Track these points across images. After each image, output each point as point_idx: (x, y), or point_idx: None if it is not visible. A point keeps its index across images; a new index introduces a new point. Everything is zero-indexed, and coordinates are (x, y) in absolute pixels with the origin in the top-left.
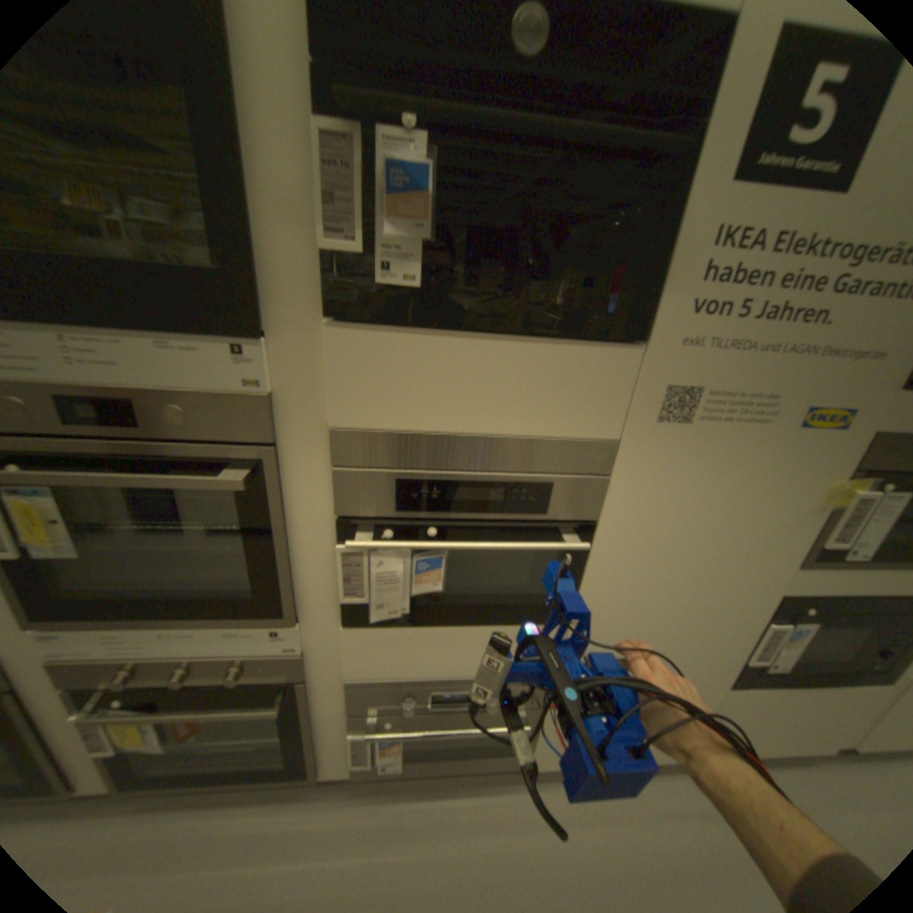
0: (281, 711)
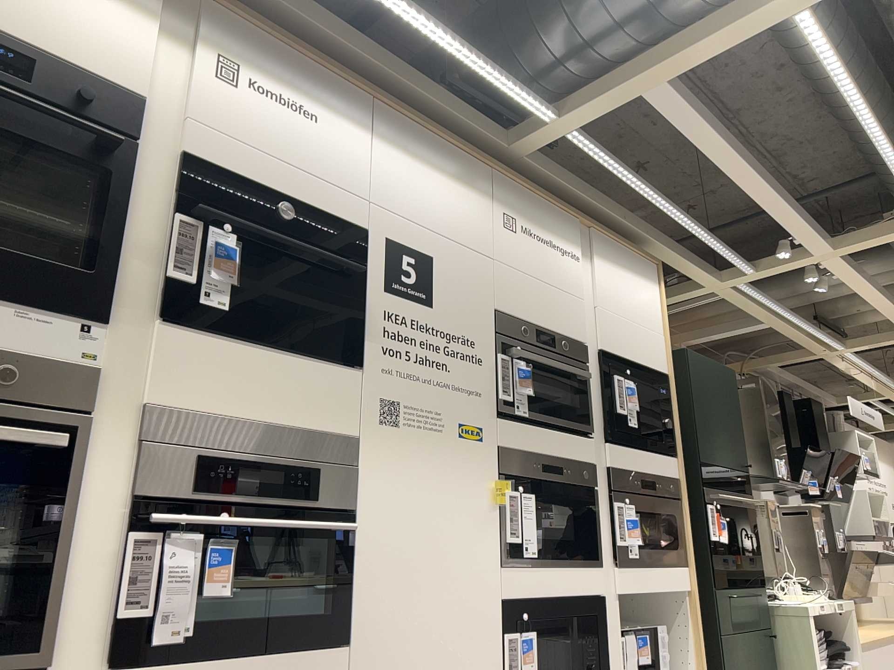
0: None
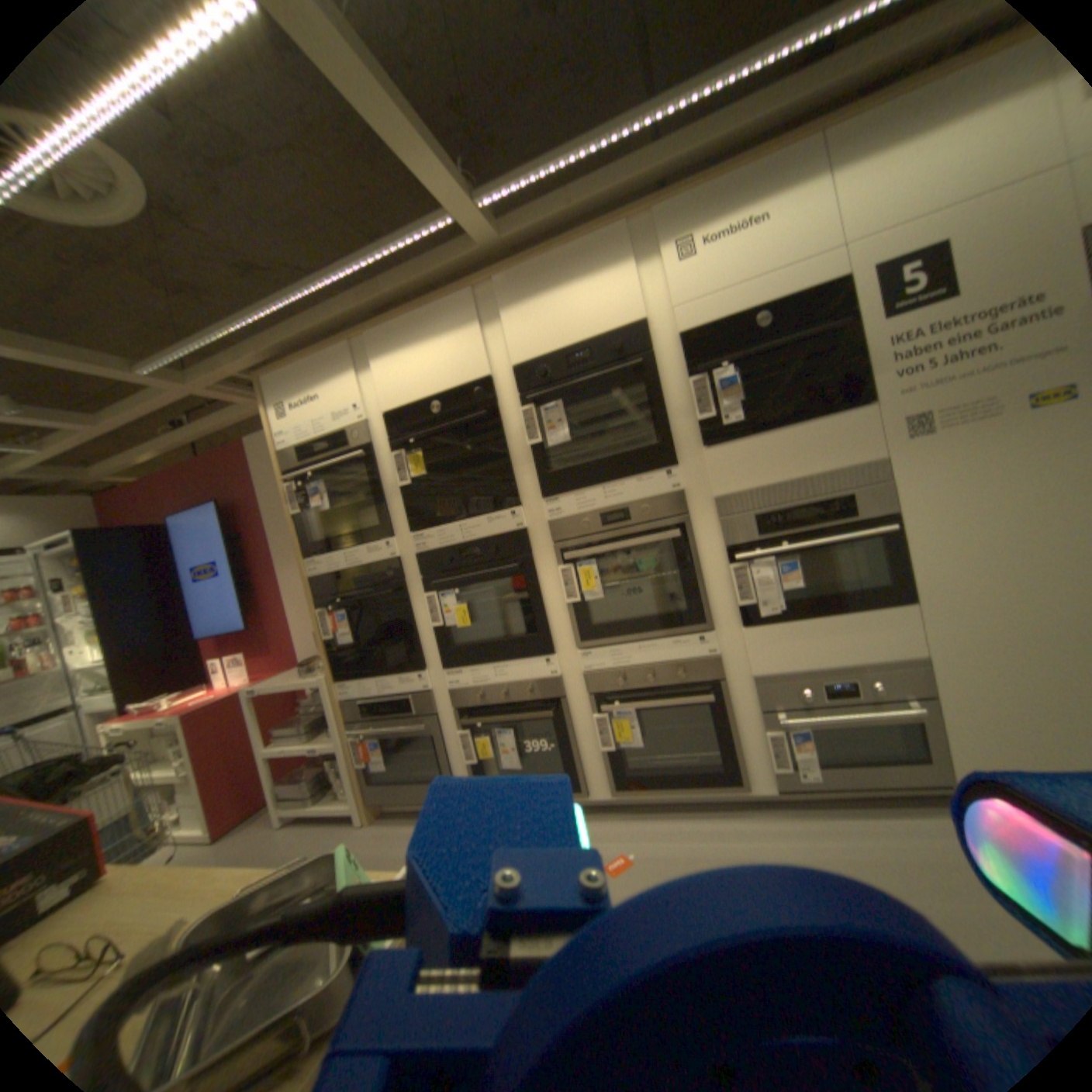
0: (715, 696)
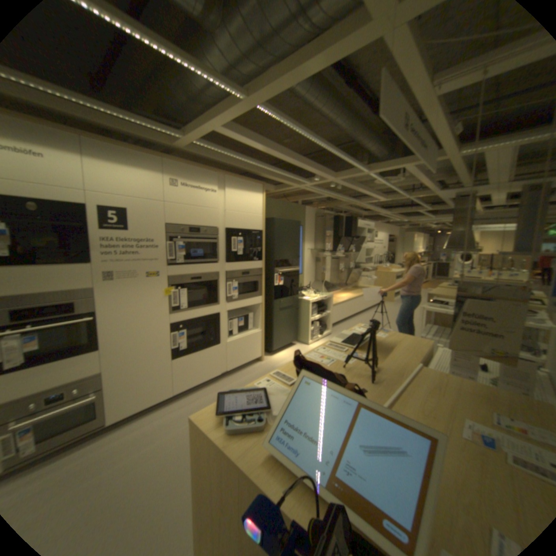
0: None
